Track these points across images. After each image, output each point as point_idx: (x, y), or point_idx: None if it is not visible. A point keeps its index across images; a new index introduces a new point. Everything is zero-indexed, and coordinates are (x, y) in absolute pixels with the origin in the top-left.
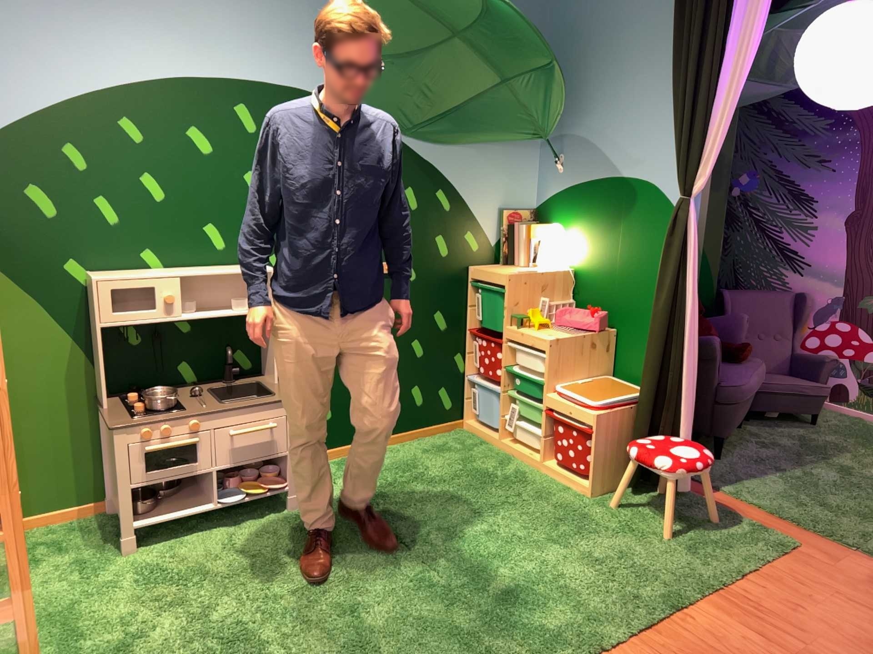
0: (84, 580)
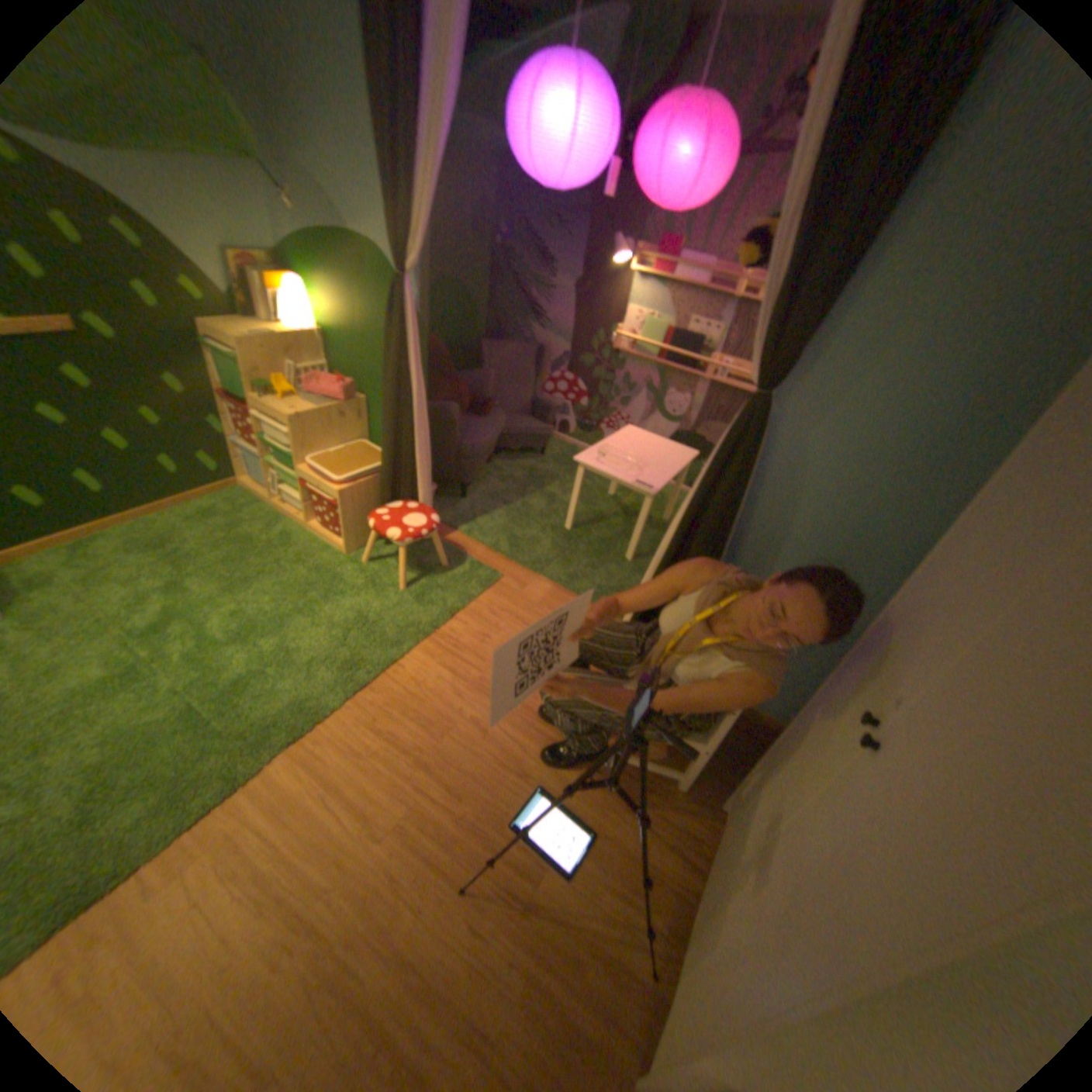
0: None
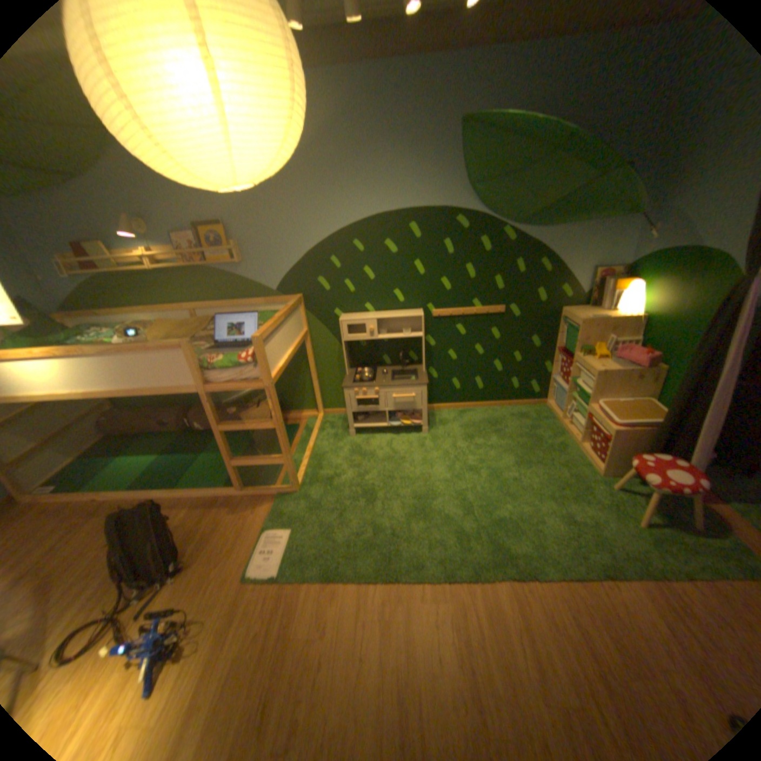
0: (333, 444)
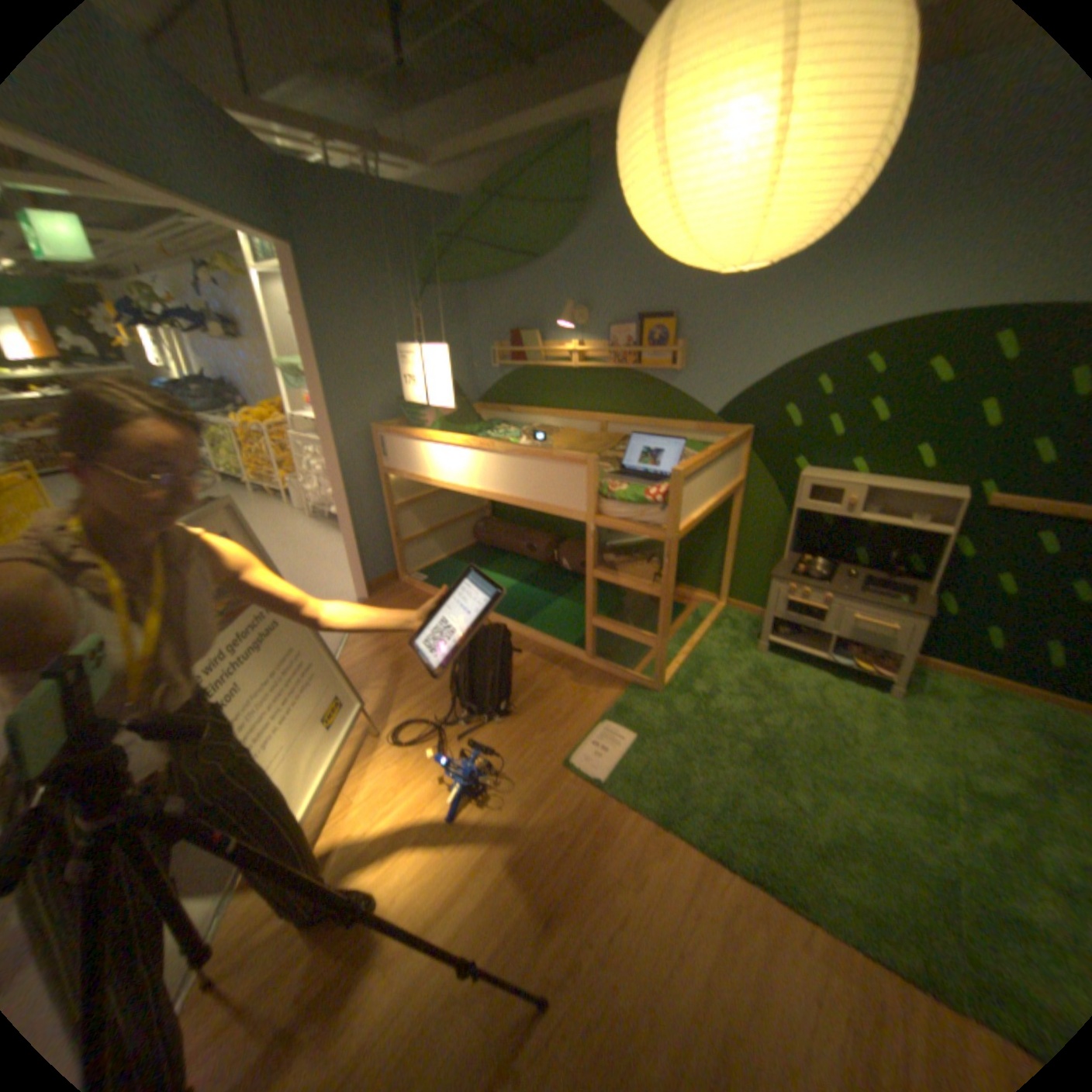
0: (728, 651)
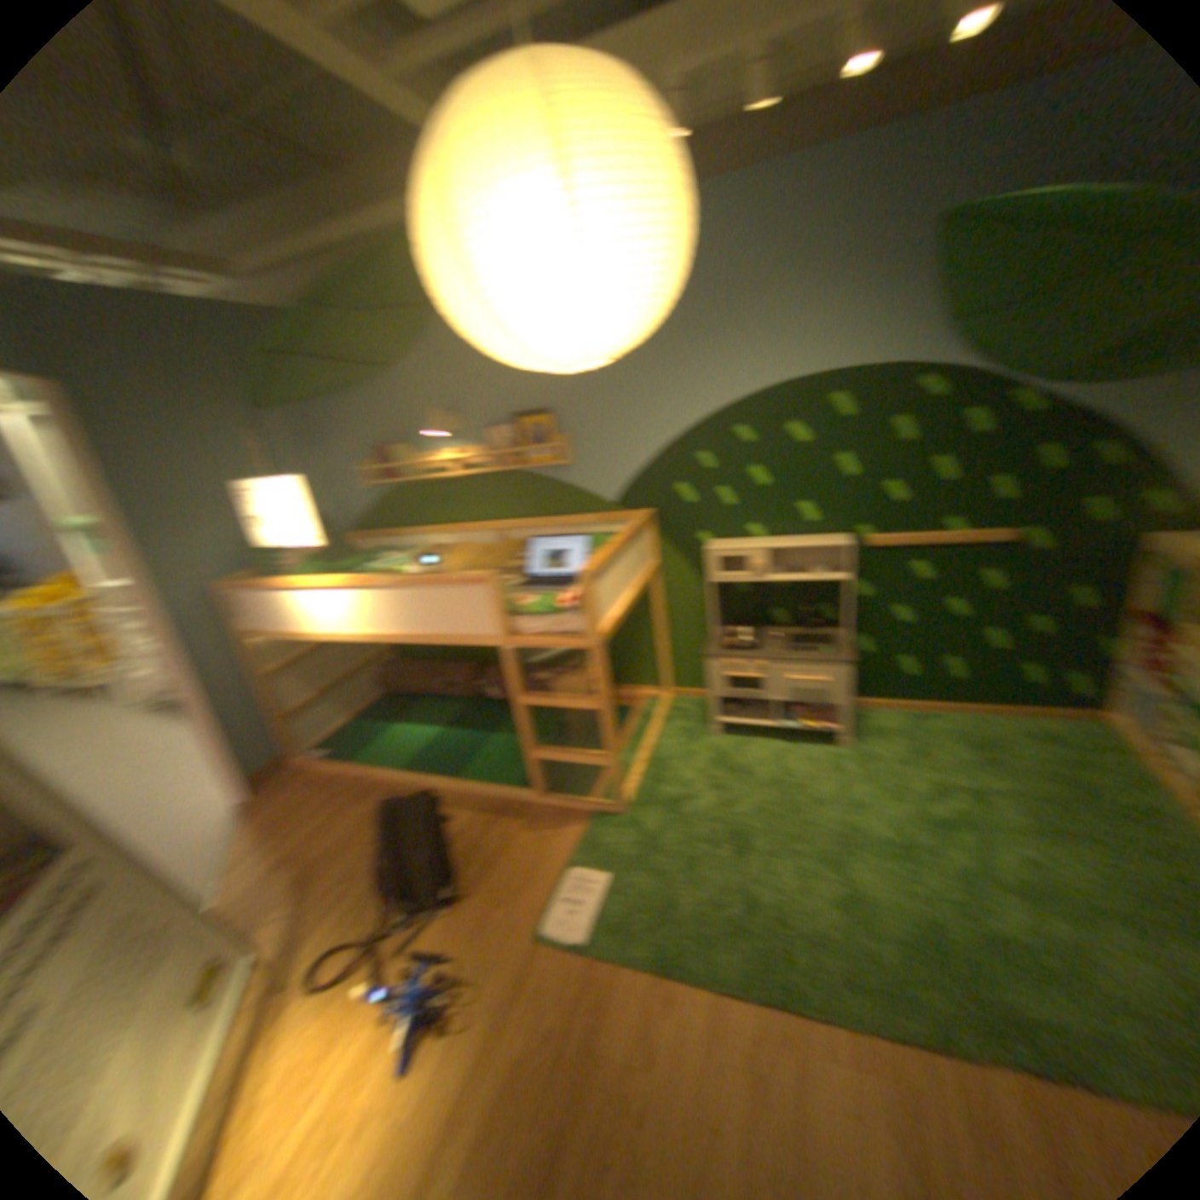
0: (681, 744)
